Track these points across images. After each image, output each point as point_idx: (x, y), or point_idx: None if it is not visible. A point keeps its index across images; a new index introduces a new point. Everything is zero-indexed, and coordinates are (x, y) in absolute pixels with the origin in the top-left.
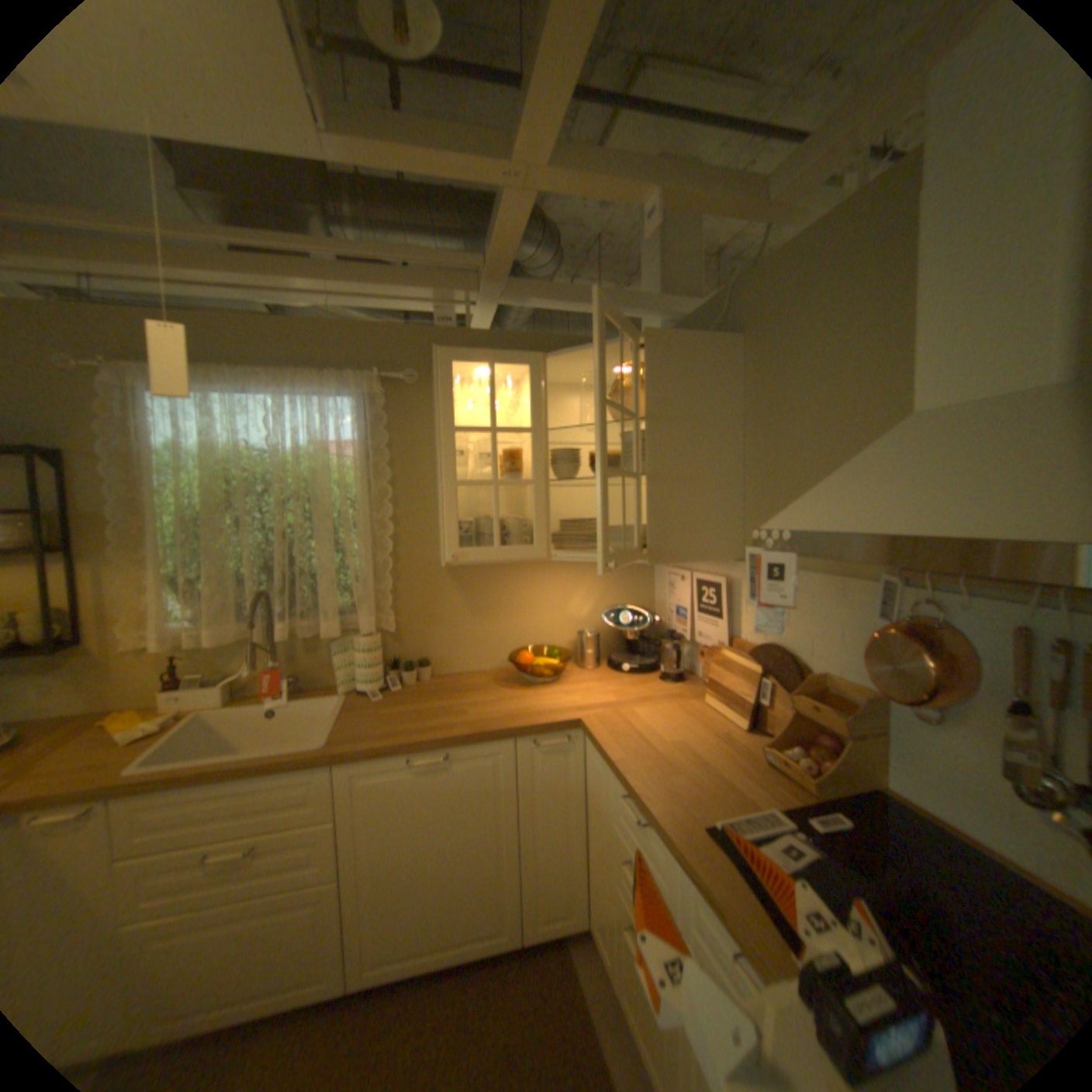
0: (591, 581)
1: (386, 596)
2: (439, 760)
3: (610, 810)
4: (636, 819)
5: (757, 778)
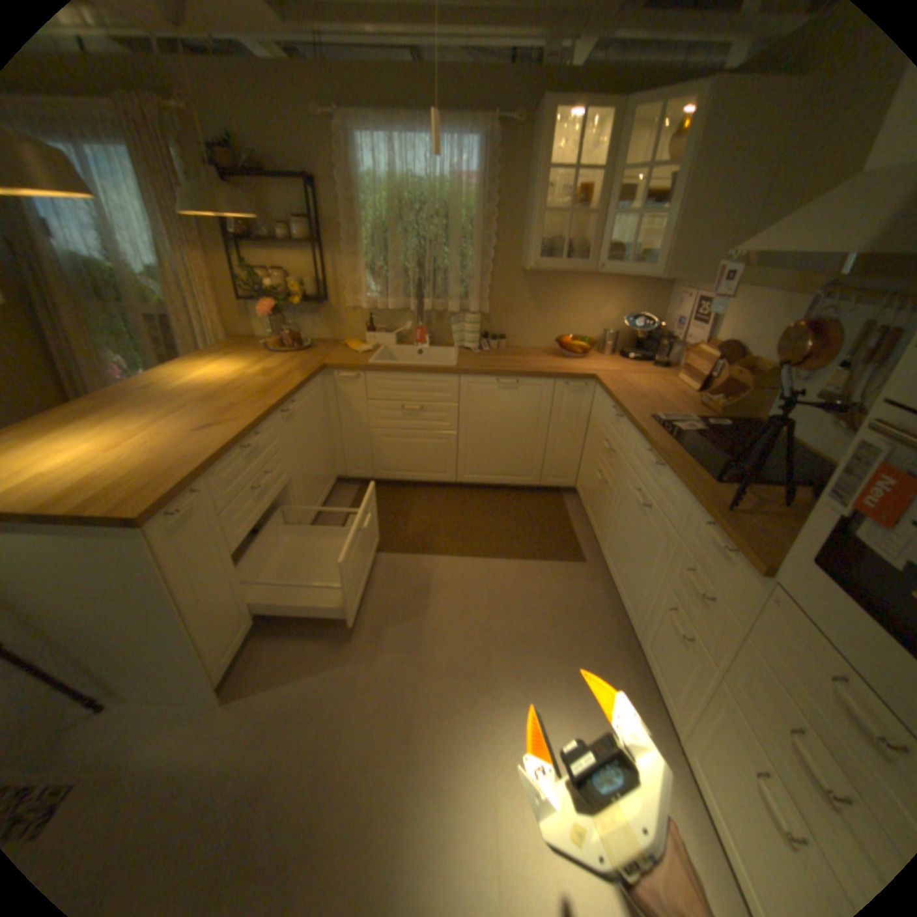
0: (621, 295)
1: (484, 291)
2: (512, 382)
3: (601, 420)
4: (615, 414)
5: (689, 407)
